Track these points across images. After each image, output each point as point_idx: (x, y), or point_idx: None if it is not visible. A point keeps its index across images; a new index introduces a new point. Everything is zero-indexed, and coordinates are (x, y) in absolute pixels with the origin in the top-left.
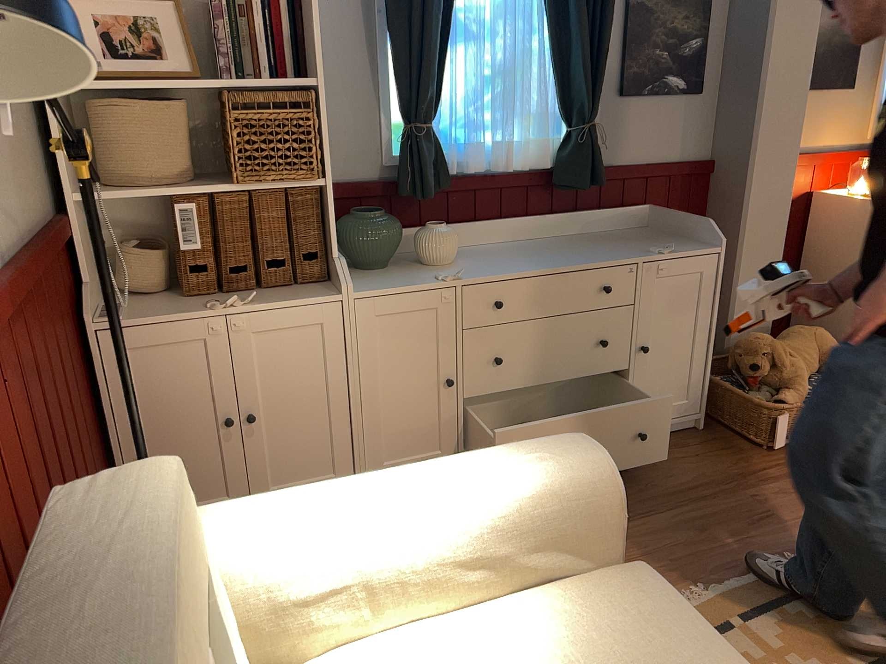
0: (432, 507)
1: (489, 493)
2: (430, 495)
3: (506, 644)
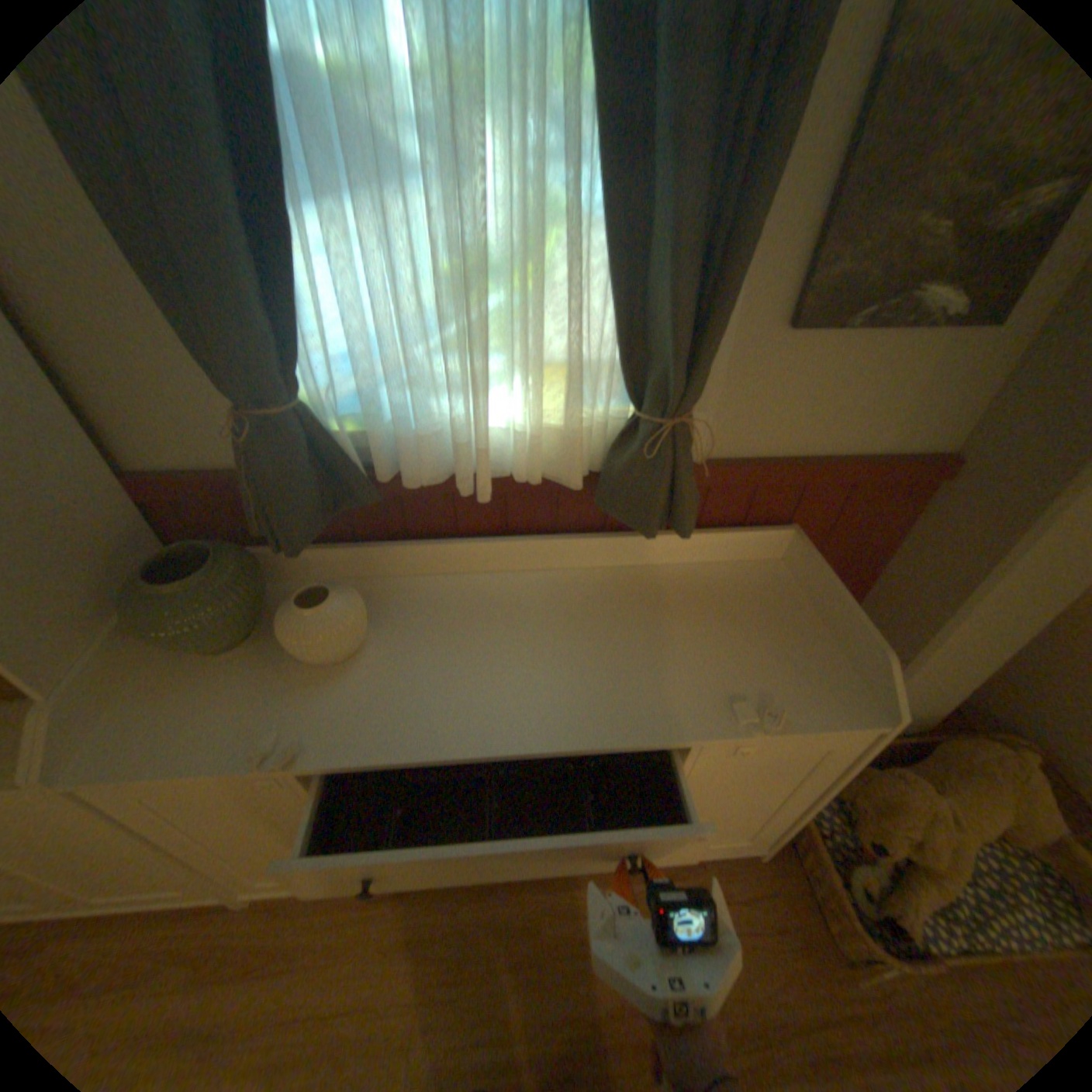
0: None
1: None
2: None
3: None
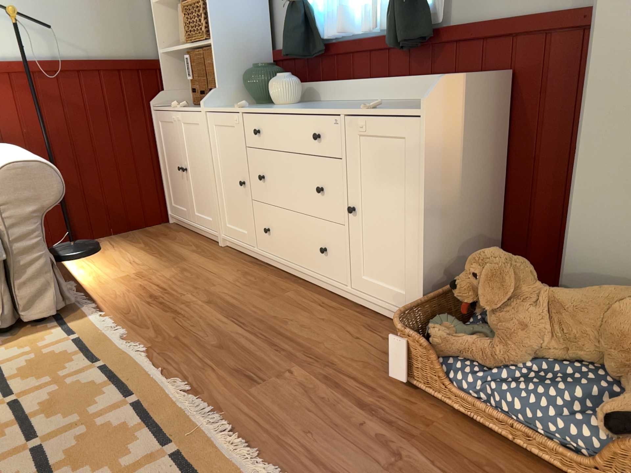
0: None
1: None
2: None
3: None
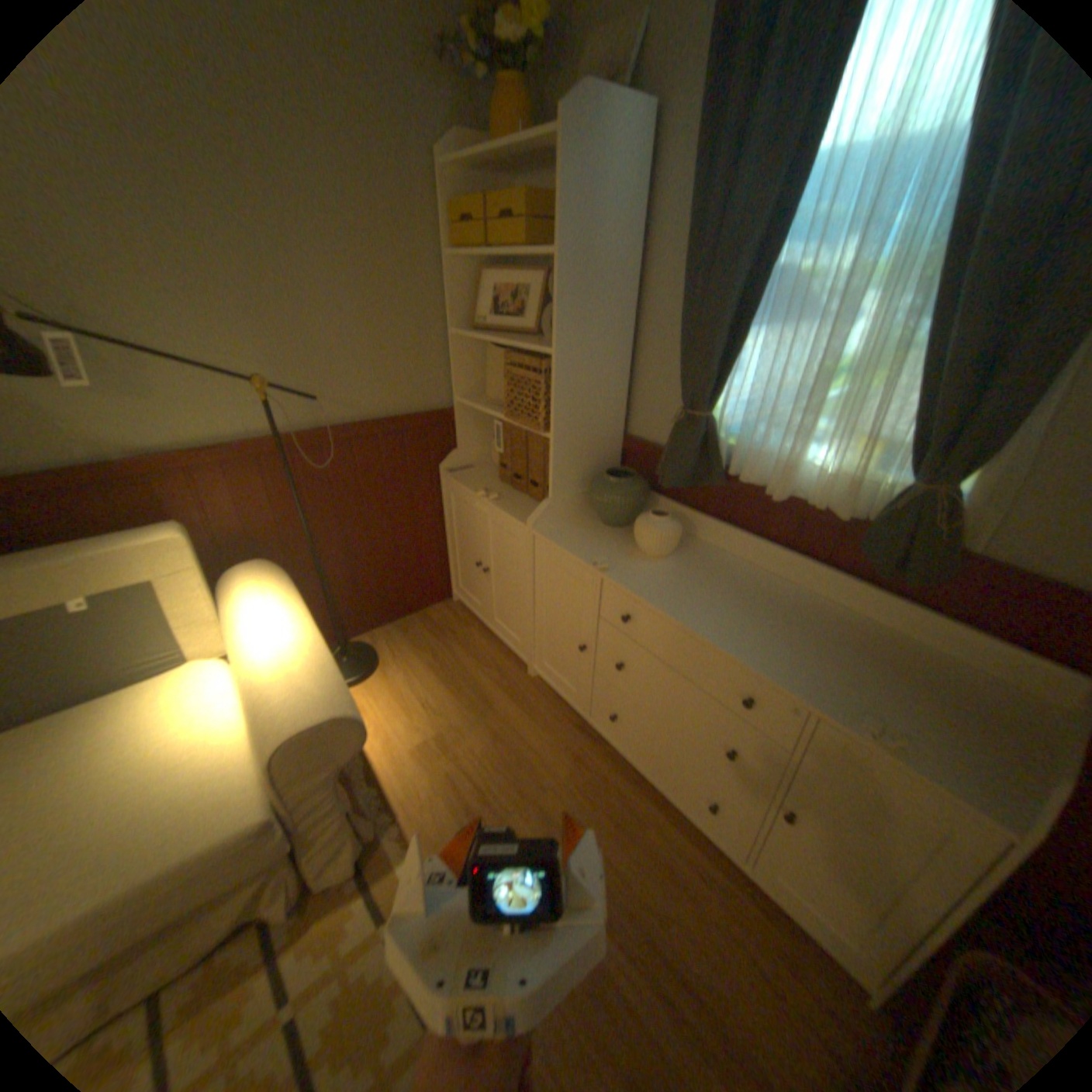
0: (249, 655)
1: (257, 678)
2: (257, 650)
3: (198, 742)
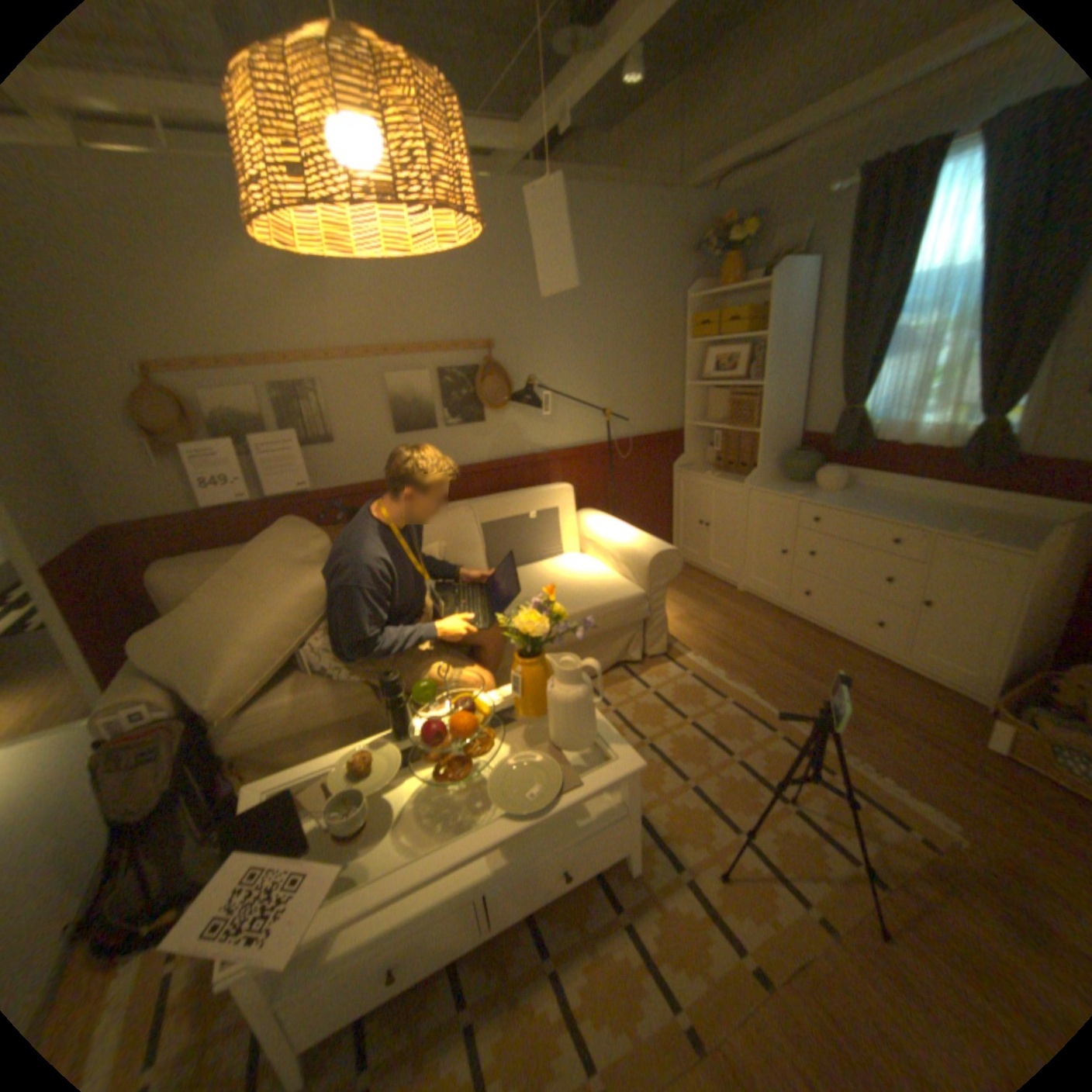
0: (614, 536)
1: (625, 541)
2: (618, 534)
3: (595, 573)
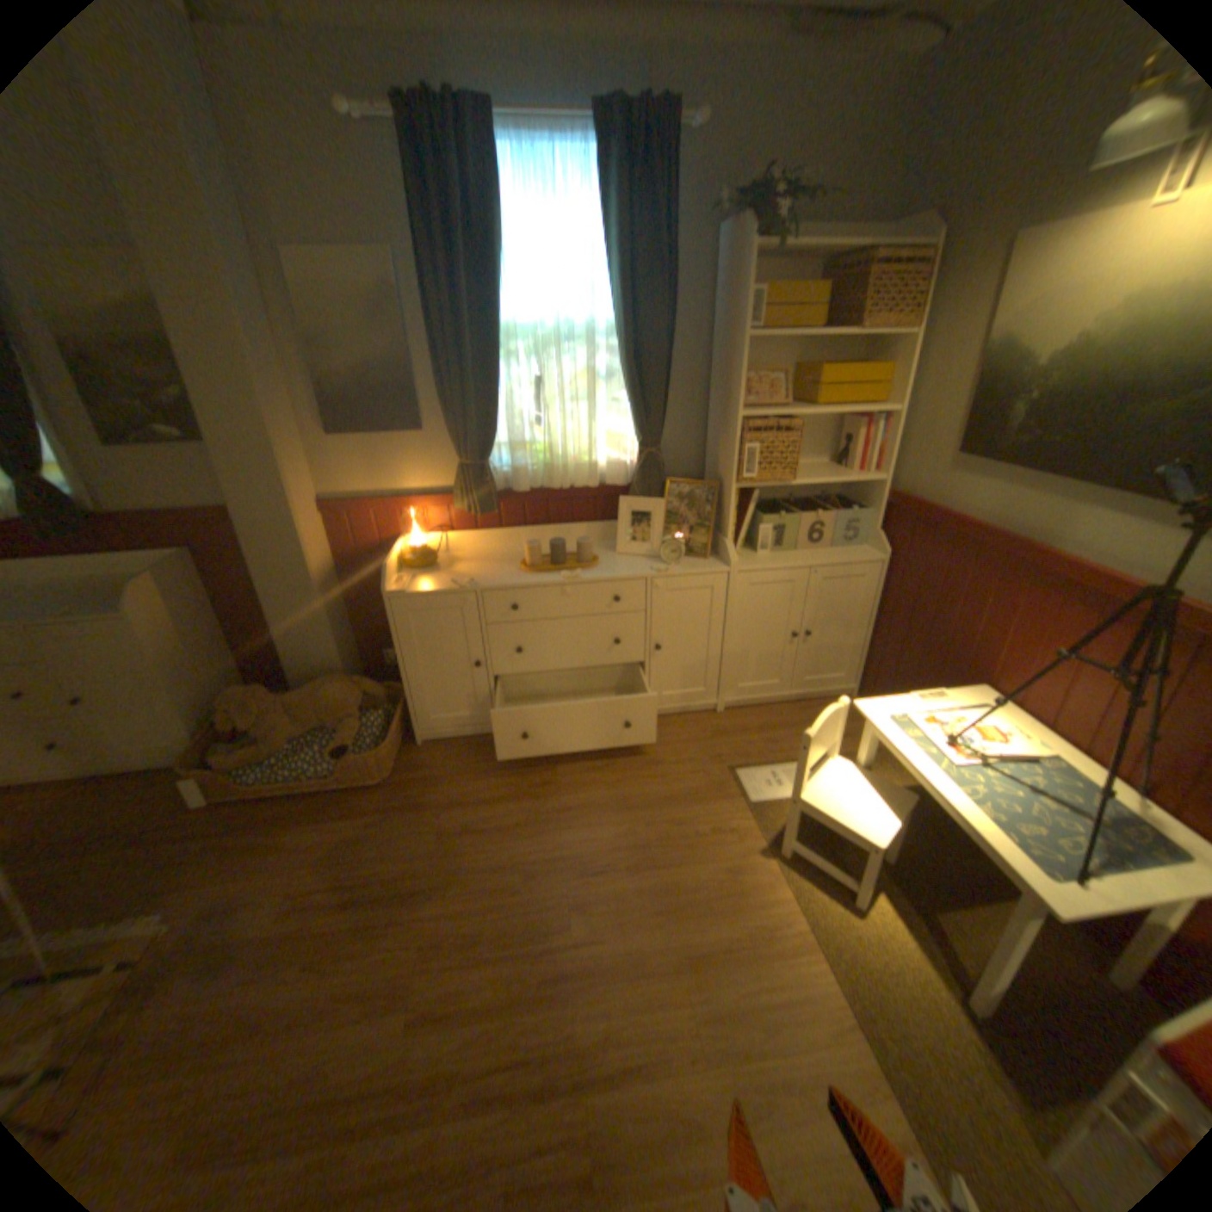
0: None
1: None
2: None
3: None
